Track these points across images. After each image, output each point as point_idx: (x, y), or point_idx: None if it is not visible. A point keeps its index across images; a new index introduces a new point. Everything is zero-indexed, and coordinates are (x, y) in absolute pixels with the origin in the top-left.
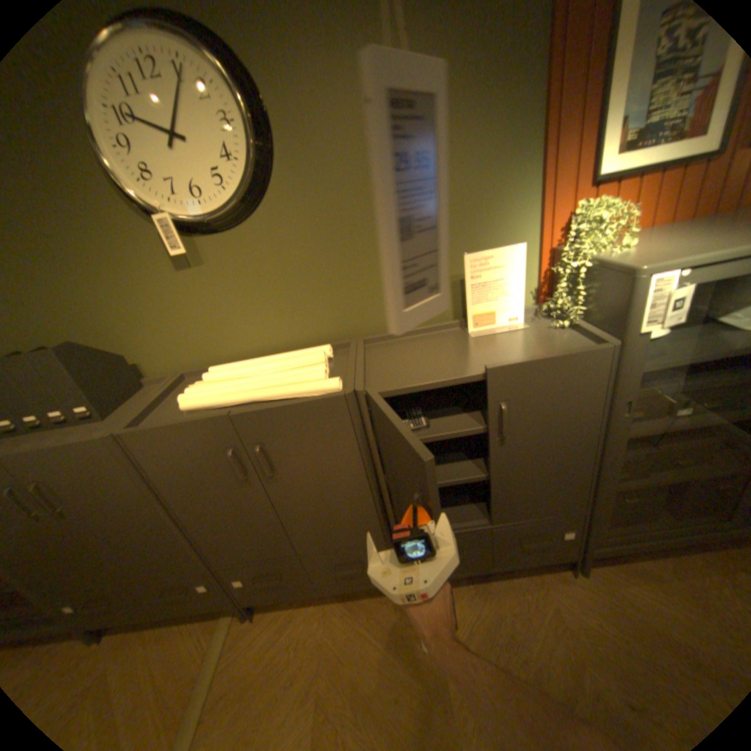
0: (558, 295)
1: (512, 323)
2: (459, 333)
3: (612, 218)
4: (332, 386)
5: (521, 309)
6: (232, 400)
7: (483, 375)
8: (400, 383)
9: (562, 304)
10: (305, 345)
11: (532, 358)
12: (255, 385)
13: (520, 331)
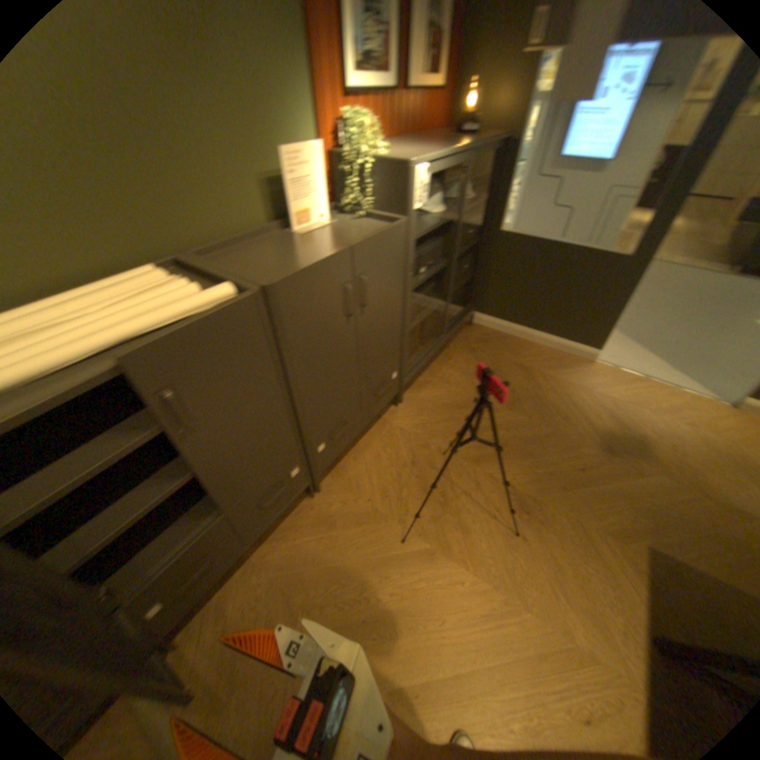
0: (351, 190)
1: (324, 219)
2: (286, 233)
3: (368, 125)
4: (231, 289)
5: (328, 205)
6: (92, 345)
7: (352, 251)
8: (300, 268)
9: (350, 200)
10: (106, 271)
11: (373, 233)
12: (107, 320)
13: (332, 225)
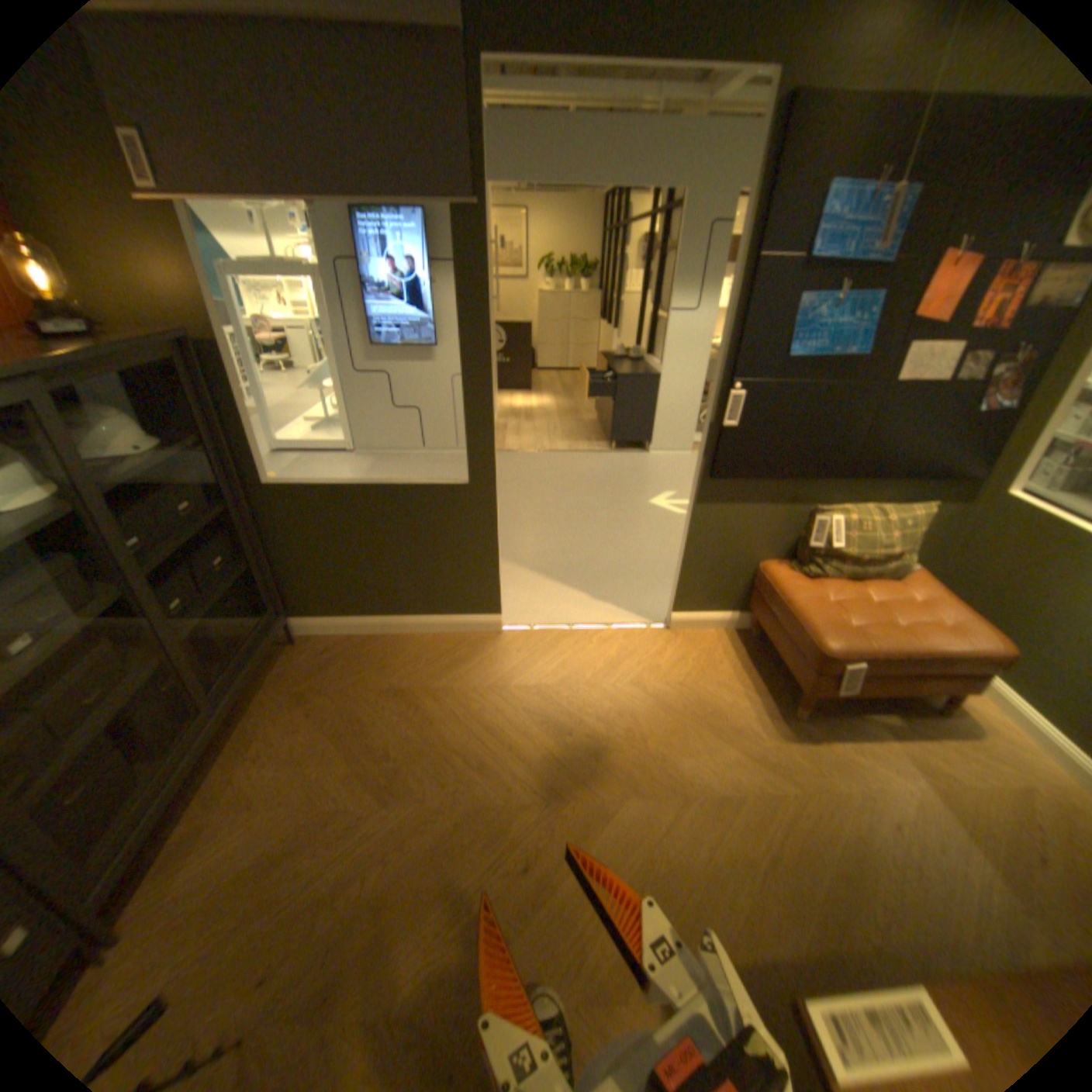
0: None
1: None
2: None
3: None
4: None
5: None
6: None
7: None
8: None
9: None
10: None
11: None
12: None
13: None
